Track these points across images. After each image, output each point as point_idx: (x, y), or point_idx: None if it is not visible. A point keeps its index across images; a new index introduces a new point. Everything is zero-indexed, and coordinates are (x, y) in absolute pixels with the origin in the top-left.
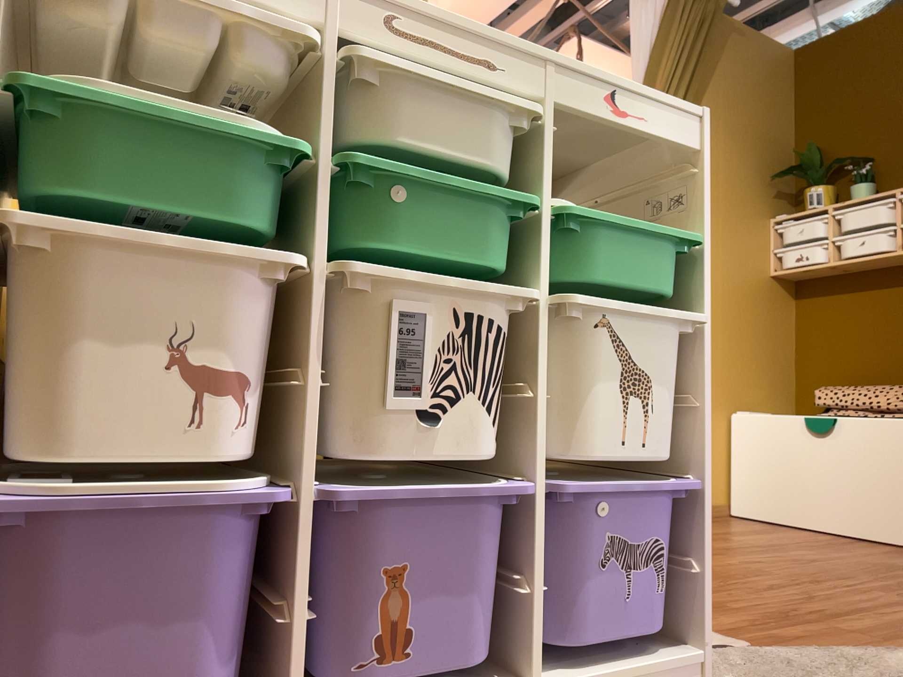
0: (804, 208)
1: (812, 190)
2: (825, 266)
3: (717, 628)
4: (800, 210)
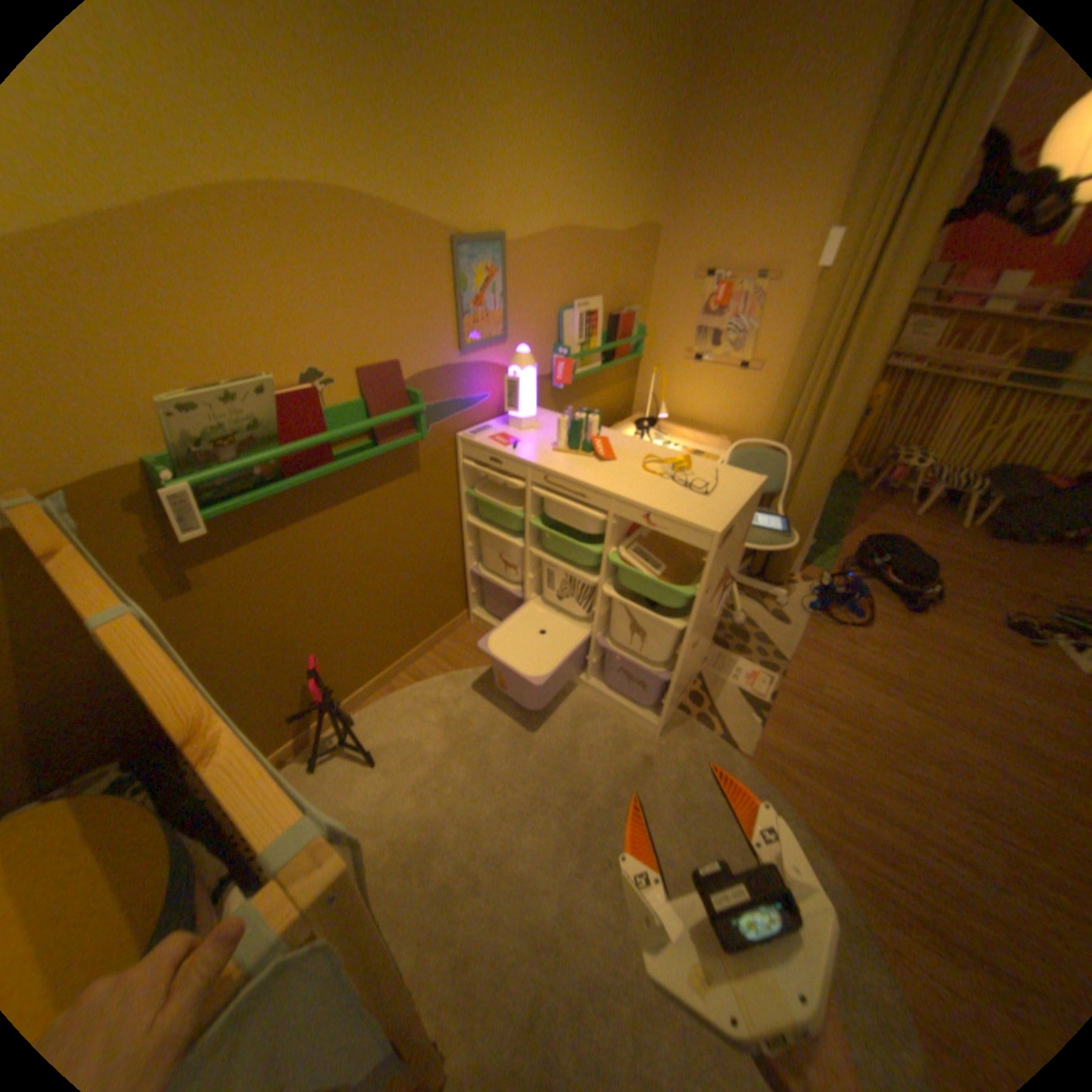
0: None
1: None
2: None
3: (762, 745)
4: None
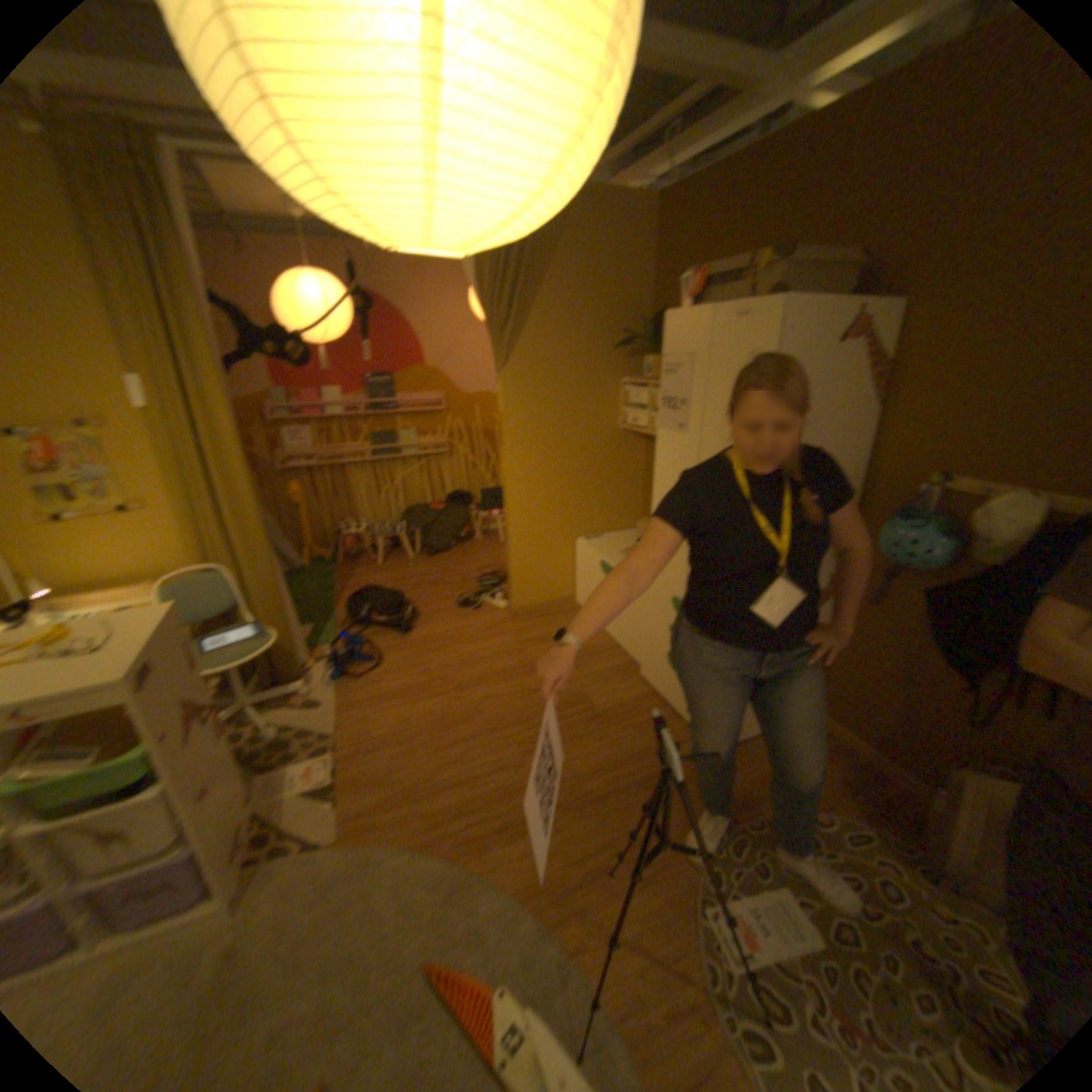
0: (645, 374)
1: (651, 359)
2: (647, 434)
3: (339, 825)
4: (644, 374)
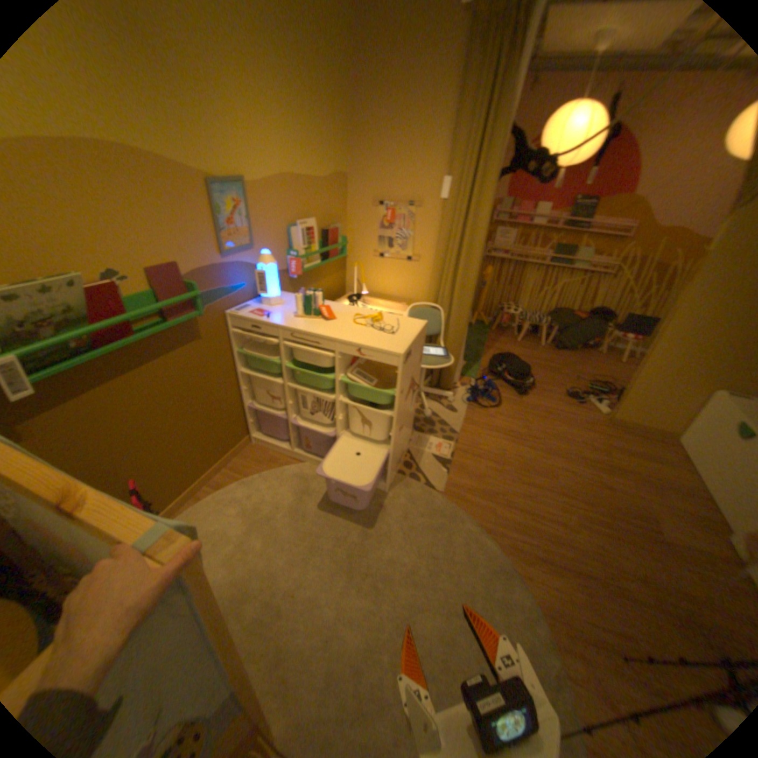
0: None
1: None
2: None
3: (448, 484)
4: None
